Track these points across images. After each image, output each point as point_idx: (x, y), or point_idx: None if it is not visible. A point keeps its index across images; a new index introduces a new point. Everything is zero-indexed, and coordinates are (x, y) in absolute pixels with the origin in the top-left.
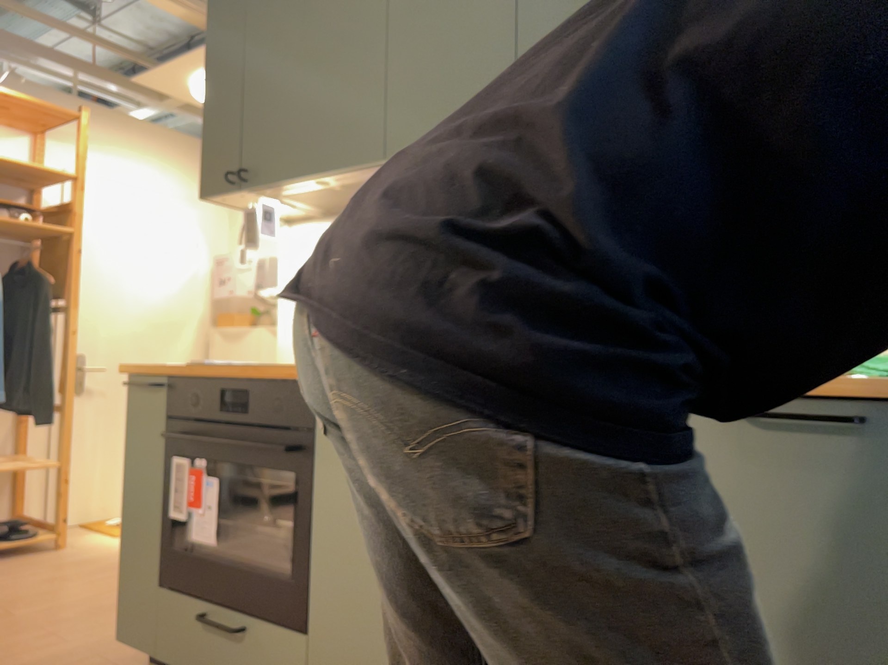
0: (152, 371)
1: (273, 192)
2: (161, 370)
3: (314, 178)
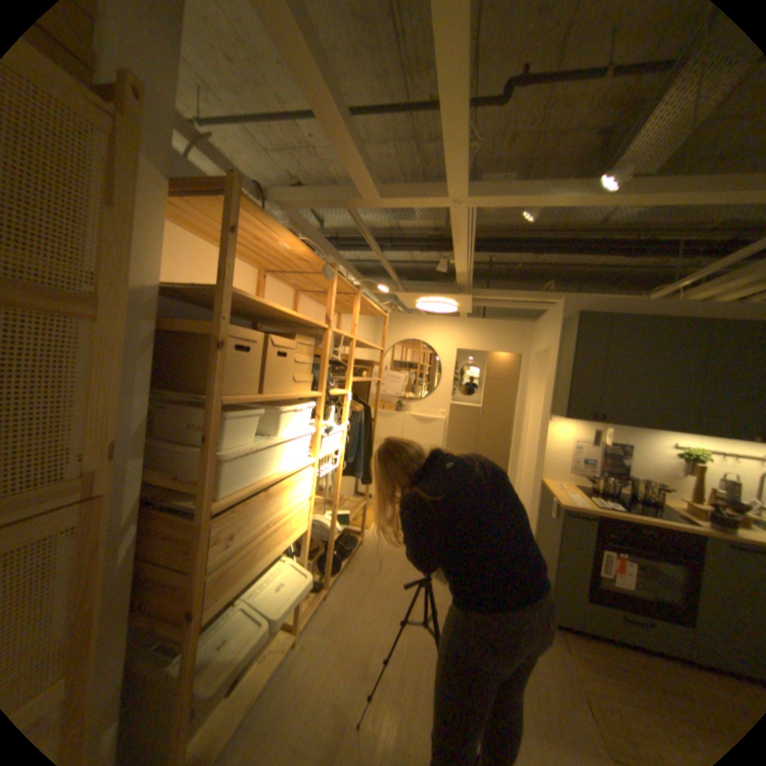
0: (591, 513)
1: (609, 424)
2: (600, 514)
3: (645, 428)
